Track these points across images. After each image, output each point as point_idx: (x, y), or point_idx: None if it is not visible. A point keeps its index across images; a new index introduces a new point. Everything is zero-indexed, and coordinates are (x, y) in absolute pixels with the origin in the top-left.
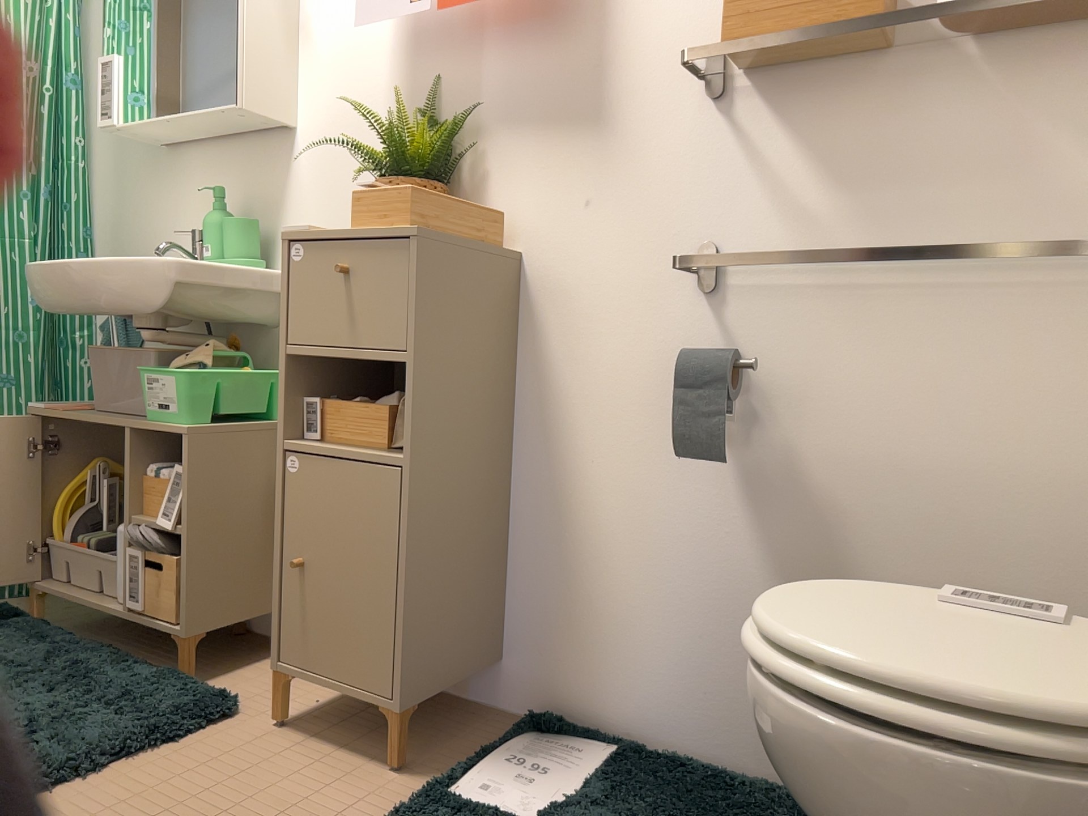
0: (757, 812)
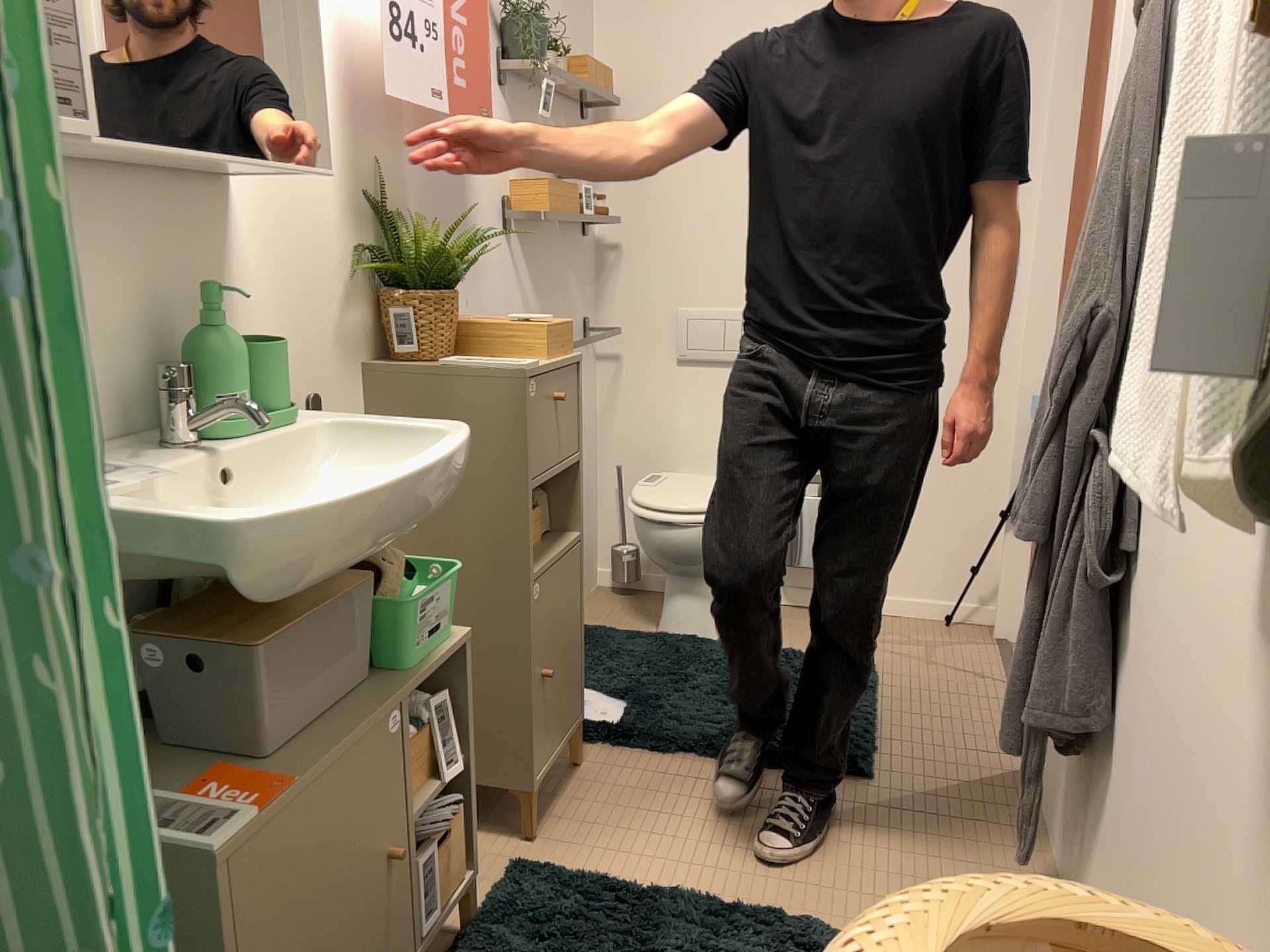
0: (587, 642)
